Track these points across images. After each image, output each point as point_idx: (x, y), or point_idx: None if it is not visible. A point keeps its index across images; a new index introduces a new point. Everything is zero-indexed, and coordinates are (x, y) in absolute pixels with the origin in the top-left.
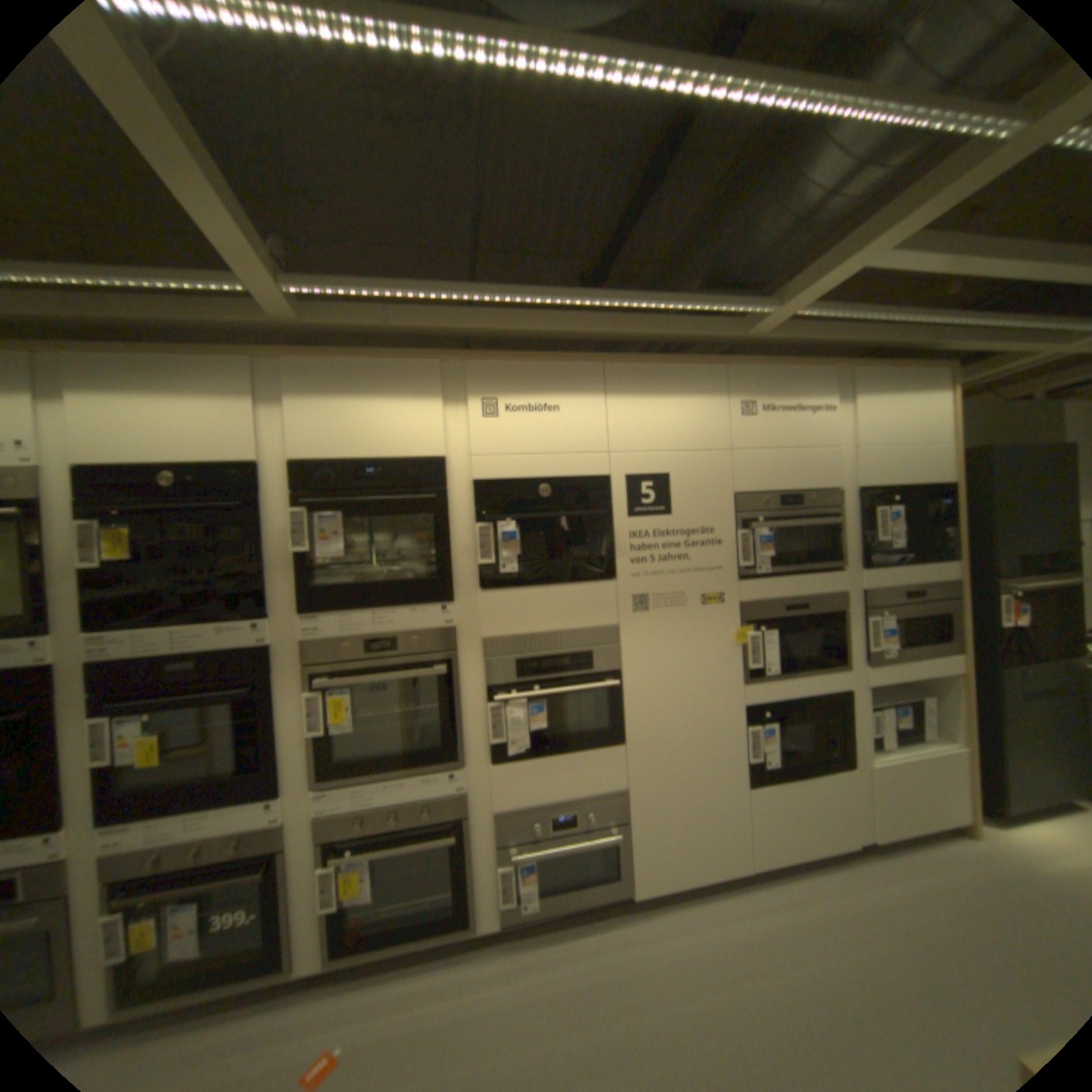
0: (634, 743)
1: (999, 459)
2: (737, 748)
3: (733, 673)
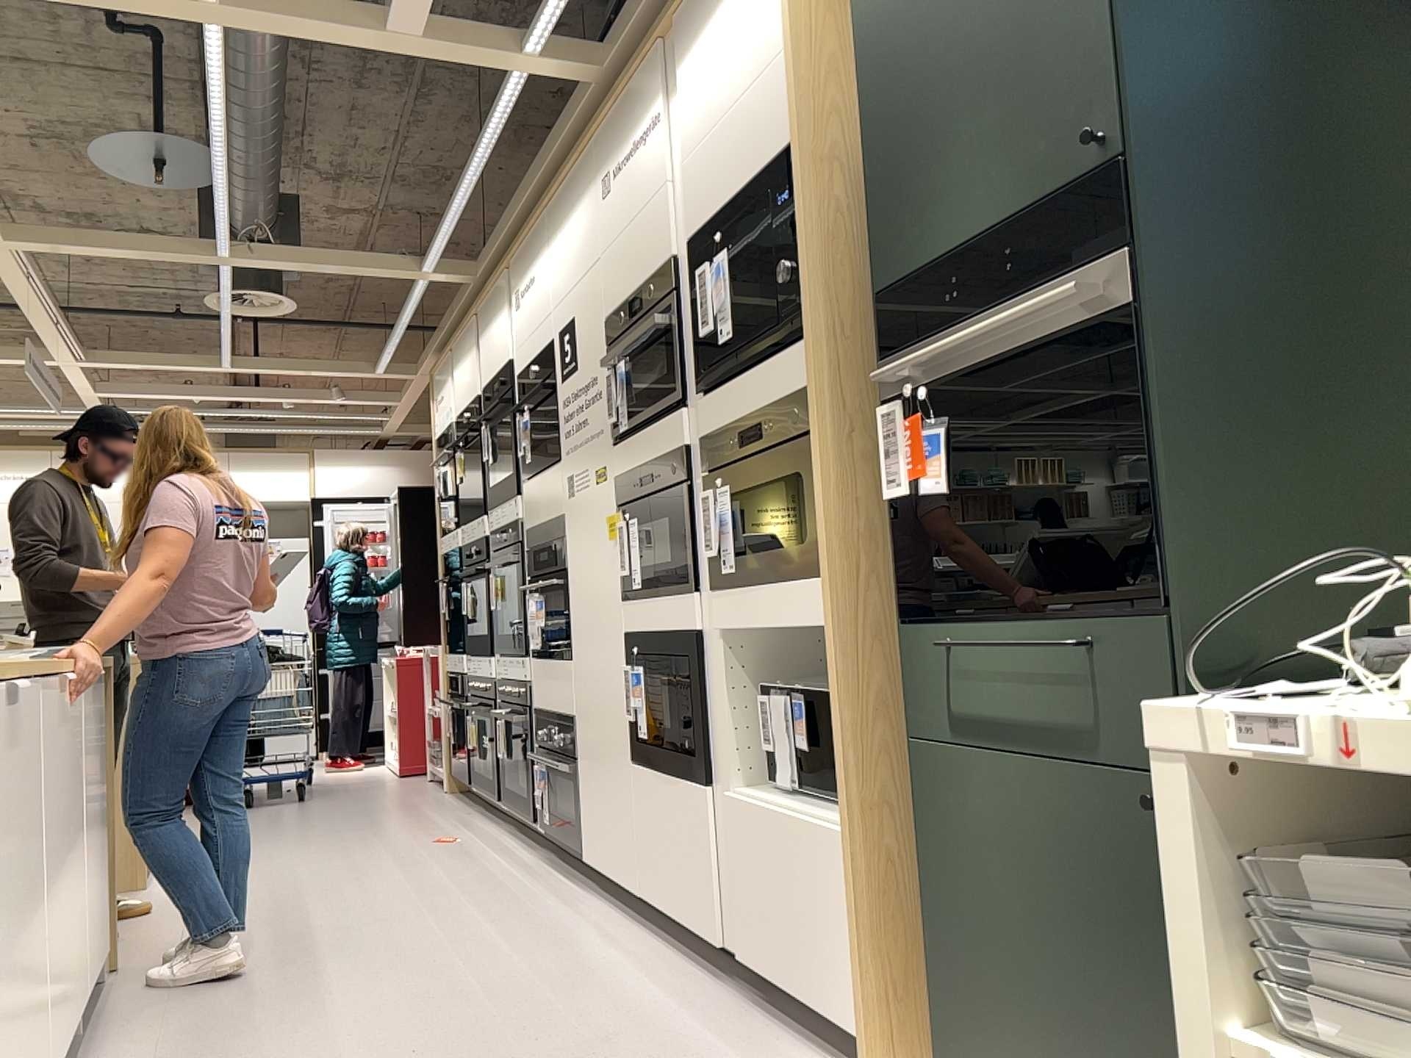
0: (574, 660)
1: (870, 6)
2: (622, 694)
3: (615, 582)
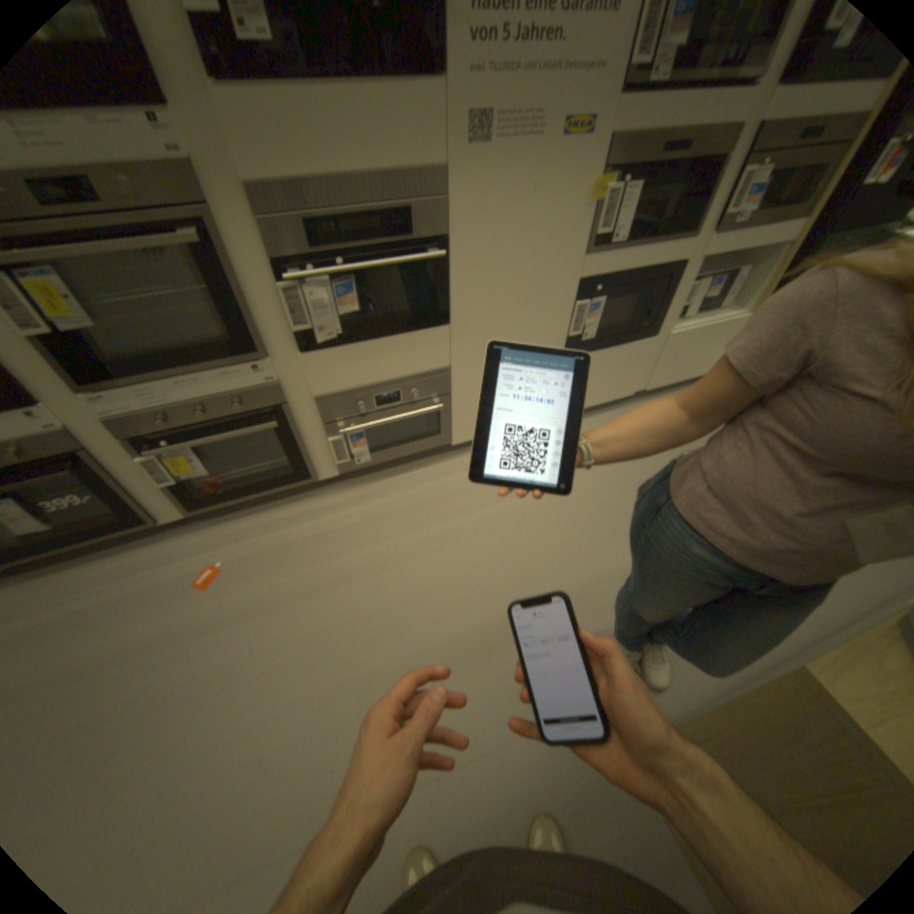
0: (459, 321)
1: None
2: (561, 321)
3: (578, 238)
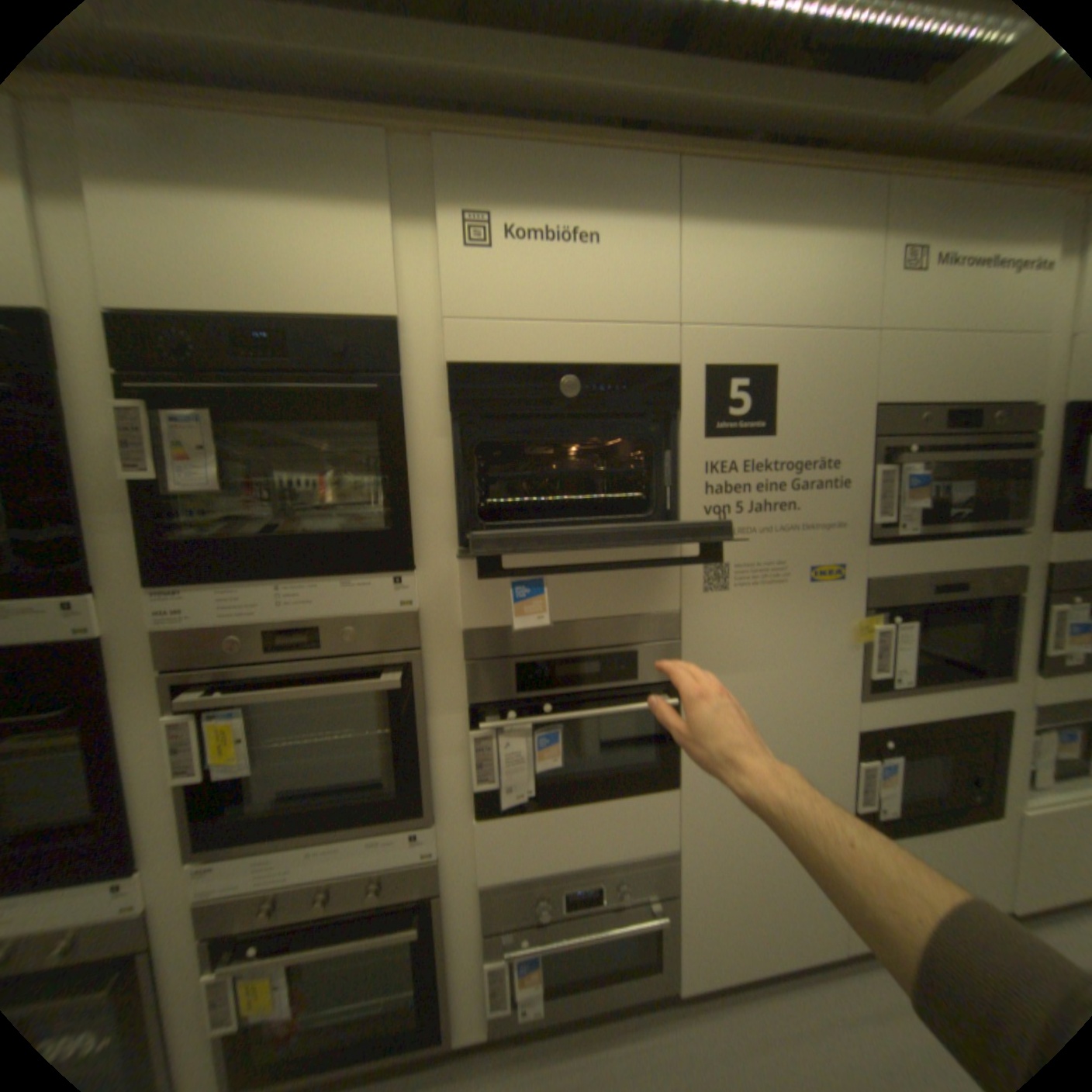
0: (693, 786)
1: None
2: (843, 791)
3: (847, 685)
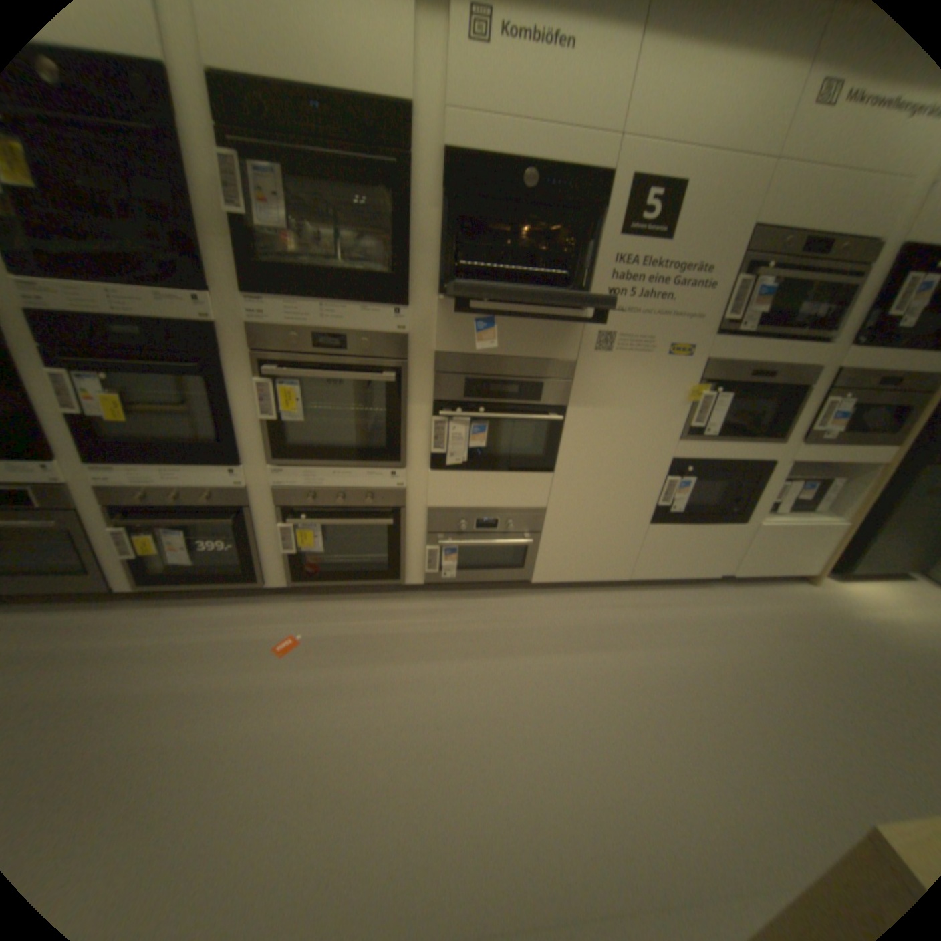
0: (561, 472)
1: None
2: (652, 491)
3: (673, 427)
